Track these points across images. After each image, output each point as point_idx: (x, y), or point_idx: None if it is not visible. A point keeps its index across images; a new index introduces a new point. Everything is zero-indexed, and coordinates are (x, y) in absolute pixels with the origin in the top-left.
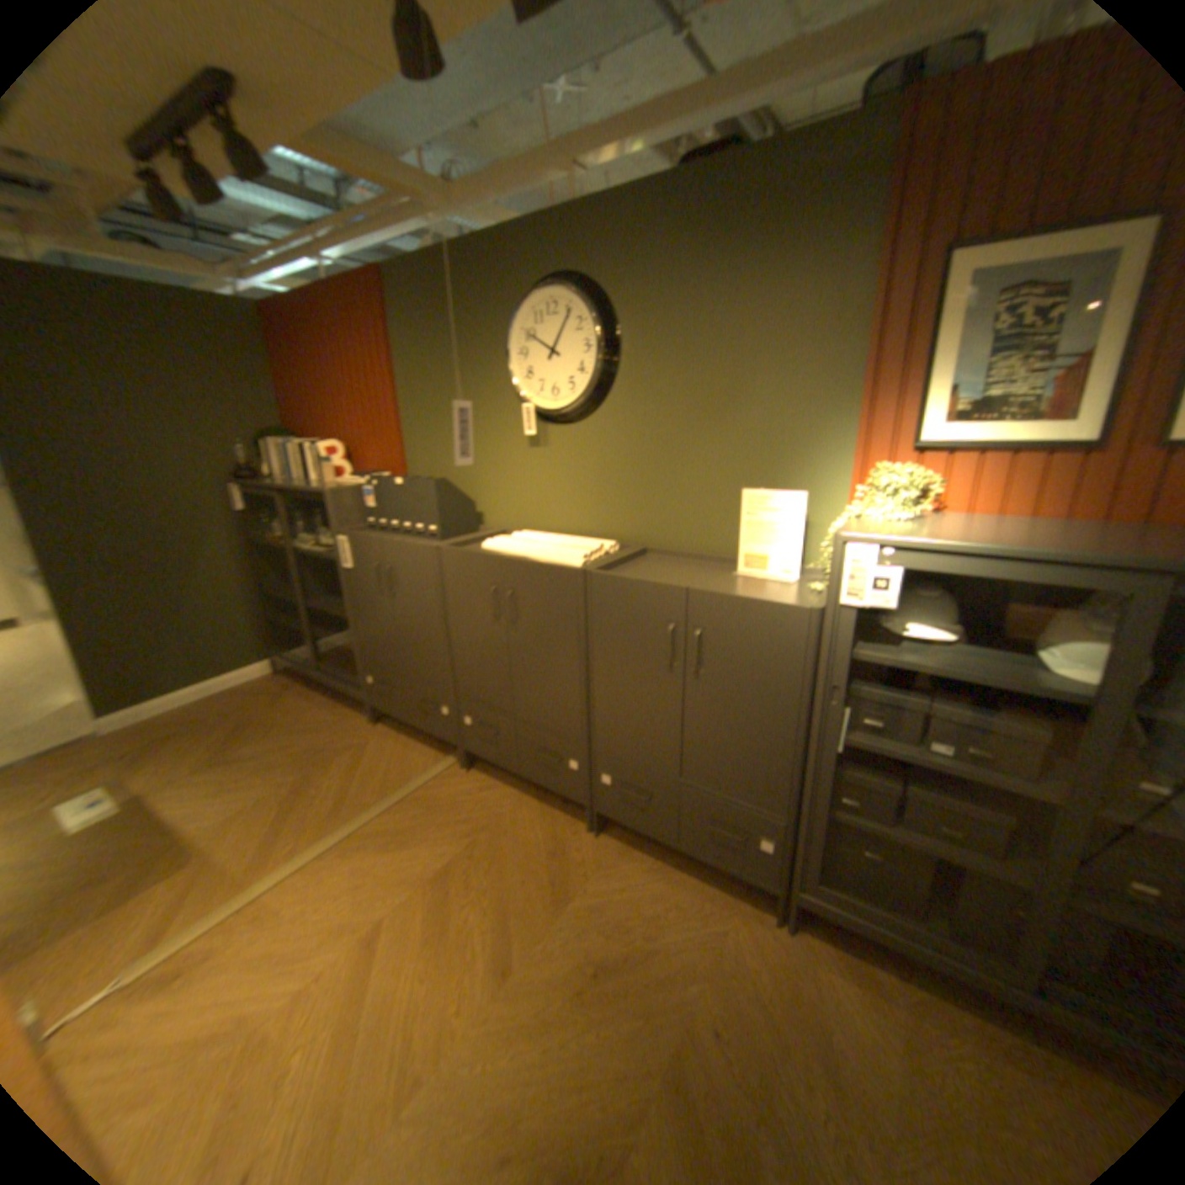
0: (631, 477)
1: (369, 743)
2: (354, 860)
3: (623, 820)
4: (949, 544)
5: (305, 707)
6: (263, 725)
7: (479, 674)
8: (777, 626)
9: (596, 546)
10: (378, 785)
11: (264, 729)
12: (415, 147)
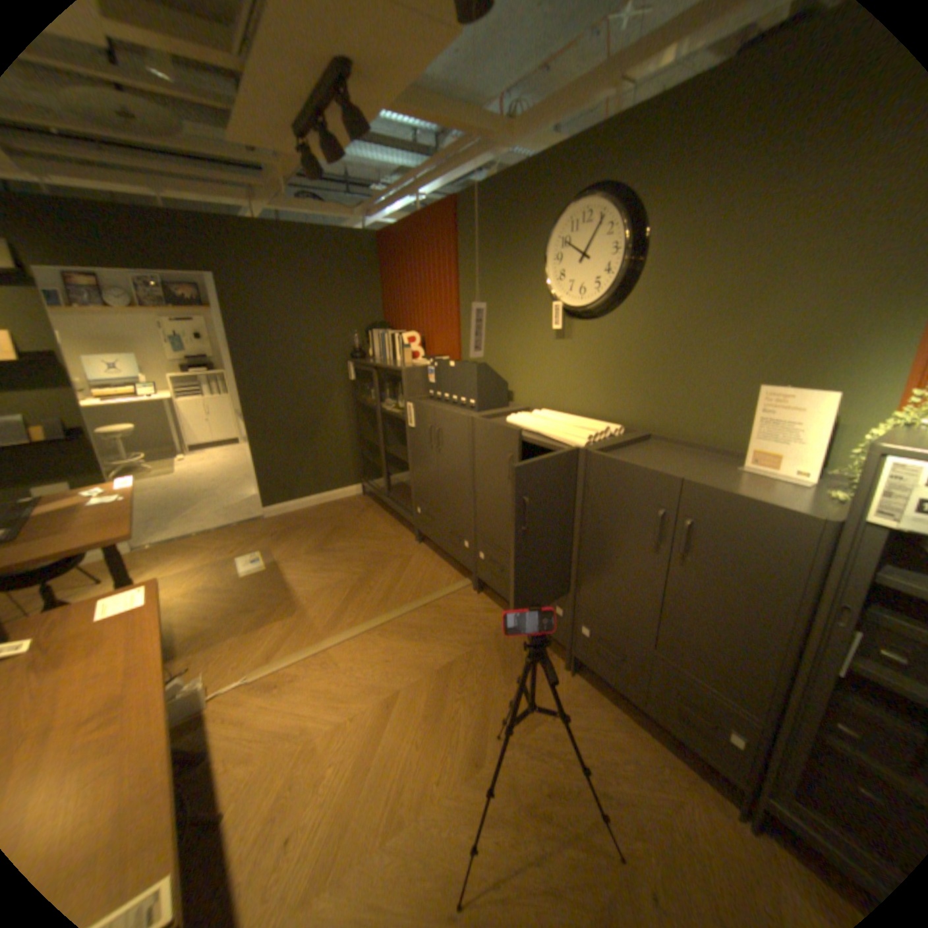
0: (646, 367)
1: (415, 556)
2: (391, 640)
3: (599, 670)
4: None
5: (380, 522)
6: (353, 529)
7: (494, 521)
8: (783, 529)
9: (603, 427)
10: (416, 589)
11: (353, 532)
12: (497, 96)
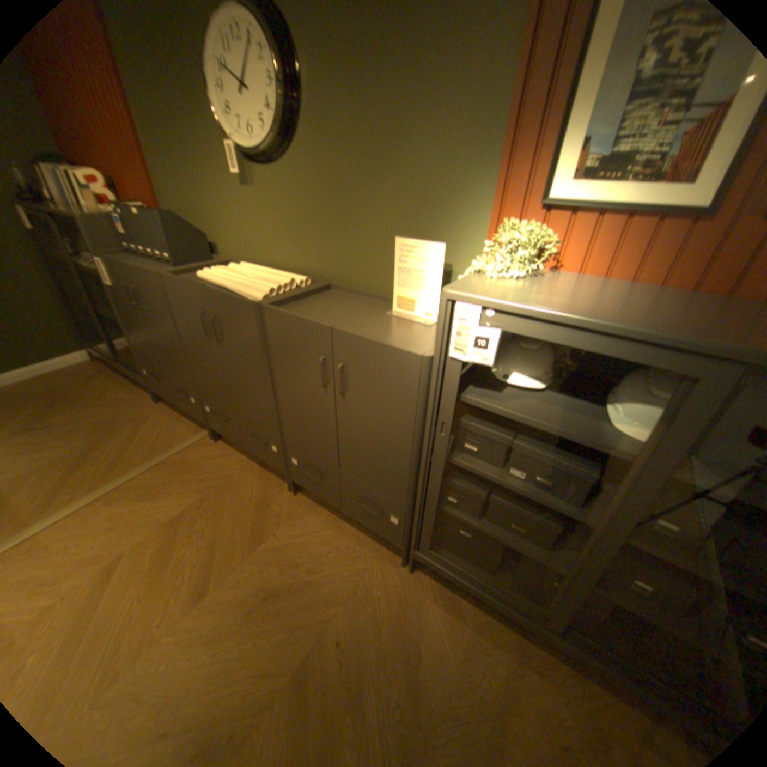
0: (318, 219)
1: (151, 417)
2: (116, 506)
3: (308, 488)
4: (535, 310)
5: (111, 386)
6: (75, 399)
7: (207, 377)
8: (397, 367)
9: (287, 280)
10: (149, 449)
11: (76, 402)
12: None
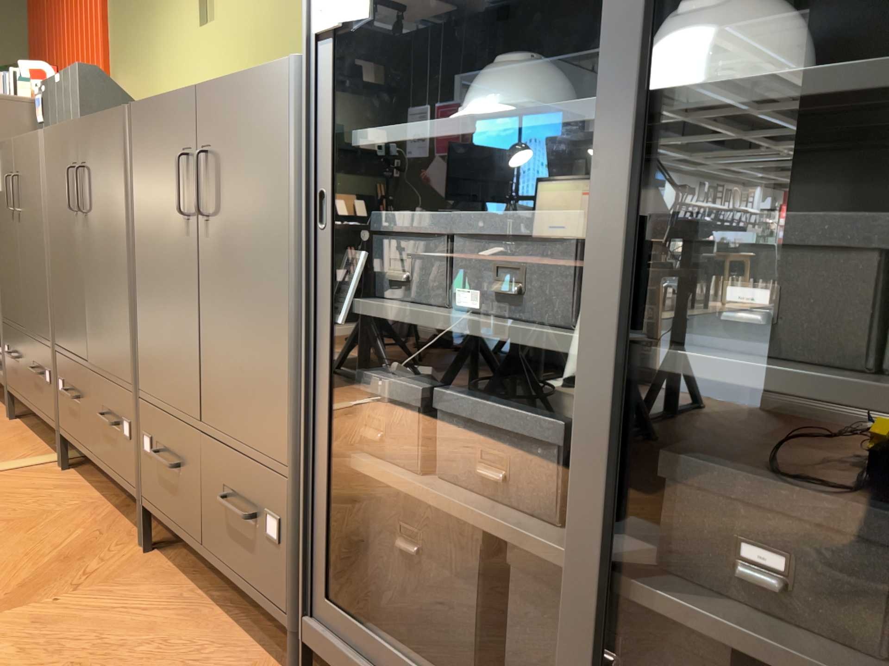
0: (281, 34)
1: None
2: None
3: (161, 514)
4: None
5: None
6: None
7: (67, 306)
8: (264, 103)
9: None
10: None
11: None
12: None
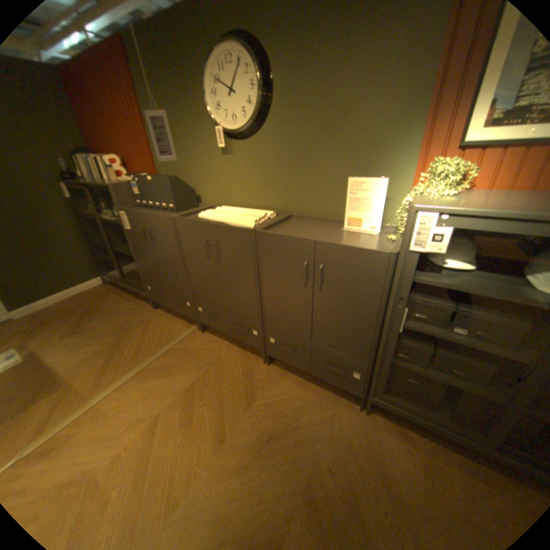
0: (282, 172)
1: (153, 319)
2: (145, 383)
3: (282, 359)
4: (489, 211)
5: (121, 301)
6: (99, 311)
7: (203, 286)
8: (369, 262)
9: (262, 214)
10: (158, 342)
11: (100, 313)
12: None
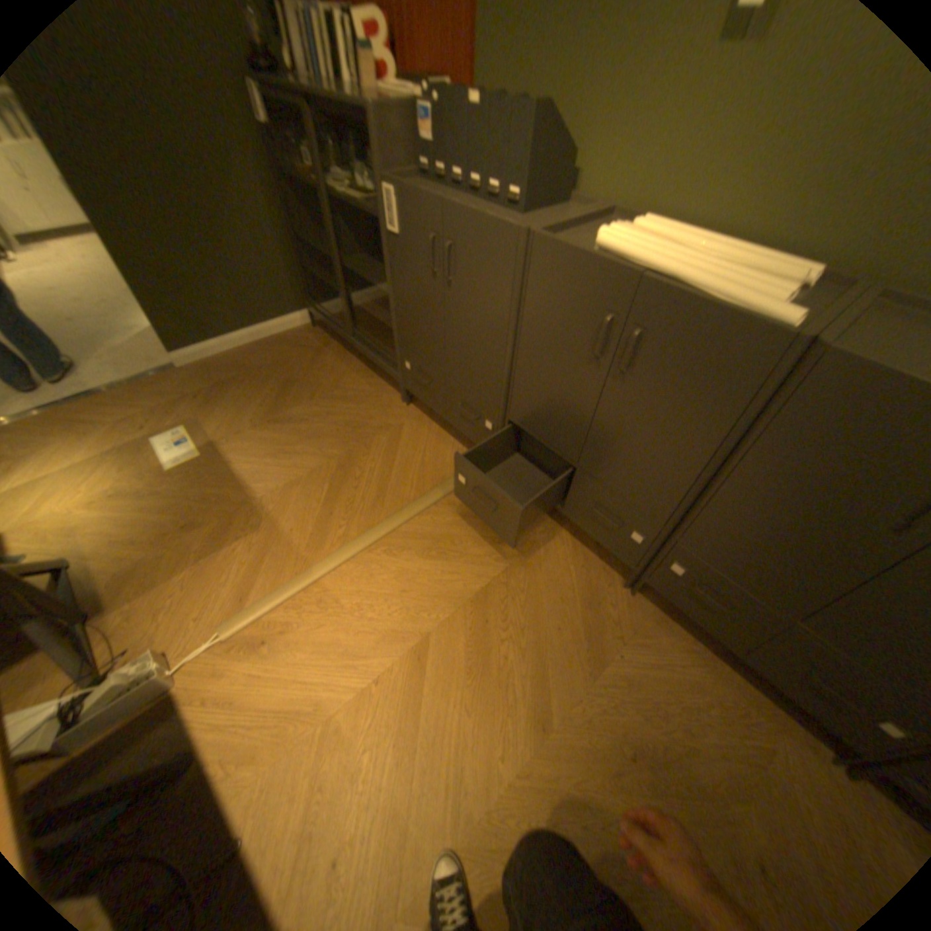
0: None
1: (406, 426)
2: (401, 559)
3: (680, 605)
4: None
5: (346, 370)
6: (310, 384)
7: (545, 408)
8: None
9: (803, 272)
10: (417, 478)
11: (312, 388)
12: None
